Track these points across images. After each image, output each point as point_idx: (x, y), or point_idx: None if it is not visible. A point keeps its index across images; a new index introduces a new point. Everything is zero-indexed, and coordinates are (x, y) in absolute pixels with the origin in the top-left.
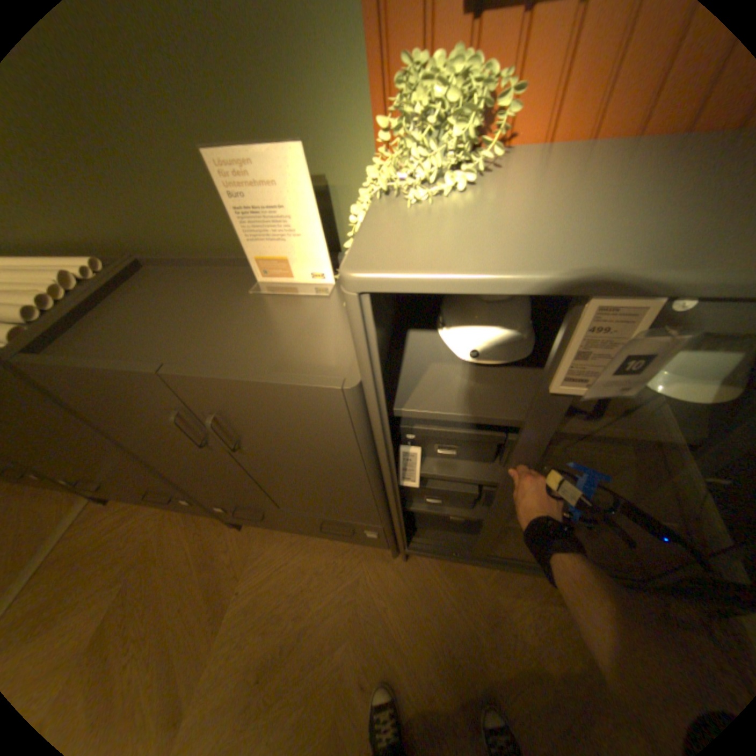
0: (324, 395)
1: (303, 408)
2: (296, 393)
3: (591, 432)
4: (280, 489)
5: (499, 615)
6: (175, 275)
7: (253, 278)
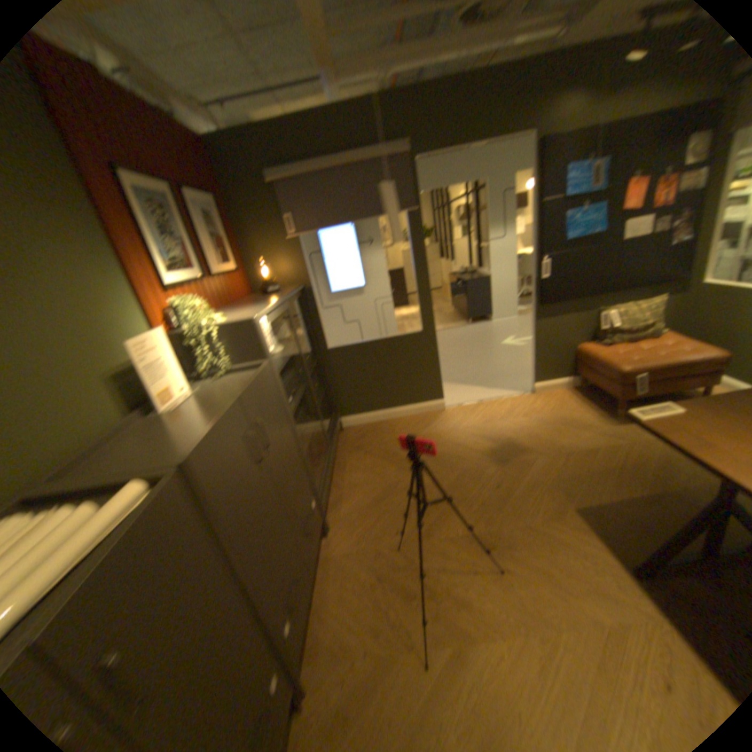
0: (268, 366)
1: (268, 379)
2: (265, 370)
3: (288, 356)
4: (285, 486)
5: (351, 483)
6: (97, 456)
7: (150, 415)
